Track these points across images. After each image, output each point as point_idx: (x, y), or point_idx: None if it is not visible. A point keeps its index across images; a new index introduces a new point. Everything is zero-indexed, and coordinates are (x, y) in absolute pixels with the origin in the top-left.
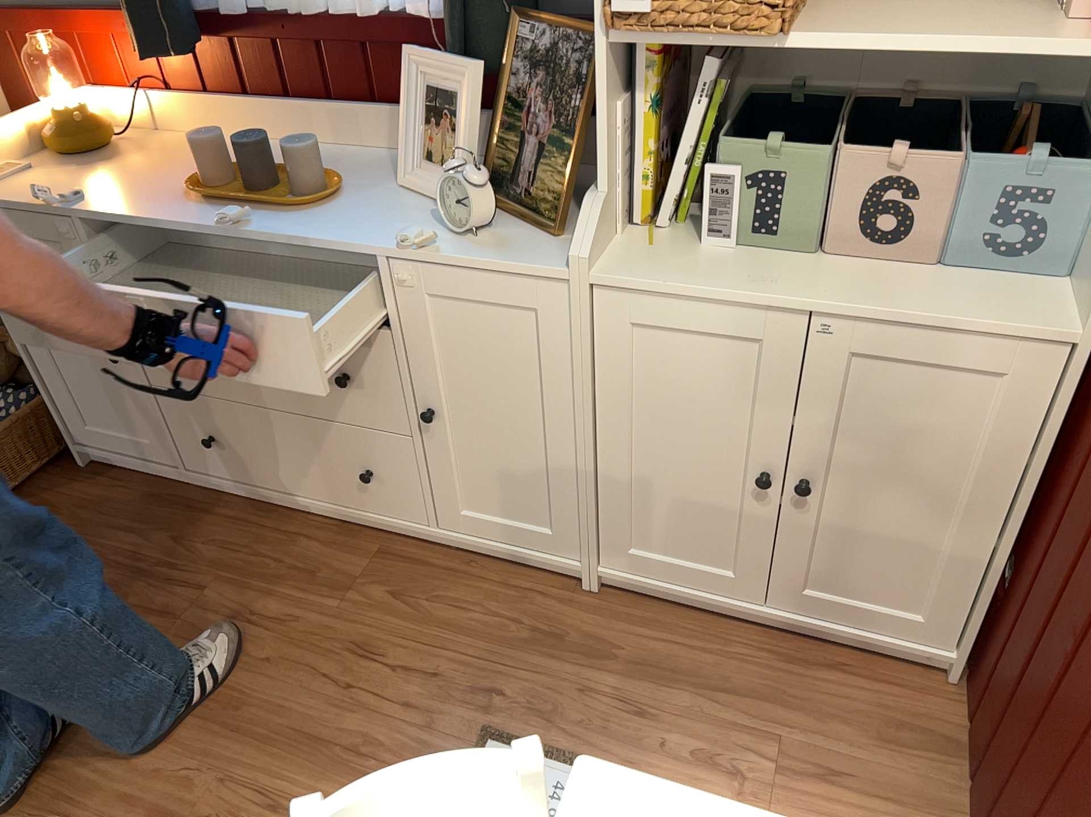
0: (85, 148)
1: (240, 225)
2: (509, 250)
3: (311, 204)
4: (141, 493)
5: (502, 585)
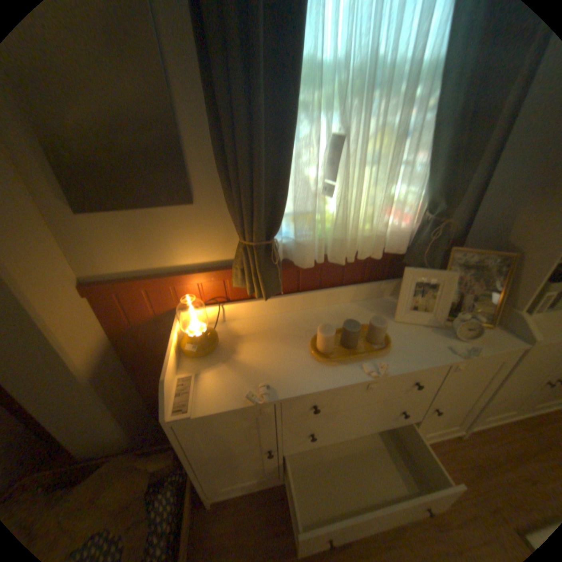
0: (210, 348)
1: (387, 373)
2: (493, 341)
3: (392, 346)
4: (254, 509)
5: (442, 457)
